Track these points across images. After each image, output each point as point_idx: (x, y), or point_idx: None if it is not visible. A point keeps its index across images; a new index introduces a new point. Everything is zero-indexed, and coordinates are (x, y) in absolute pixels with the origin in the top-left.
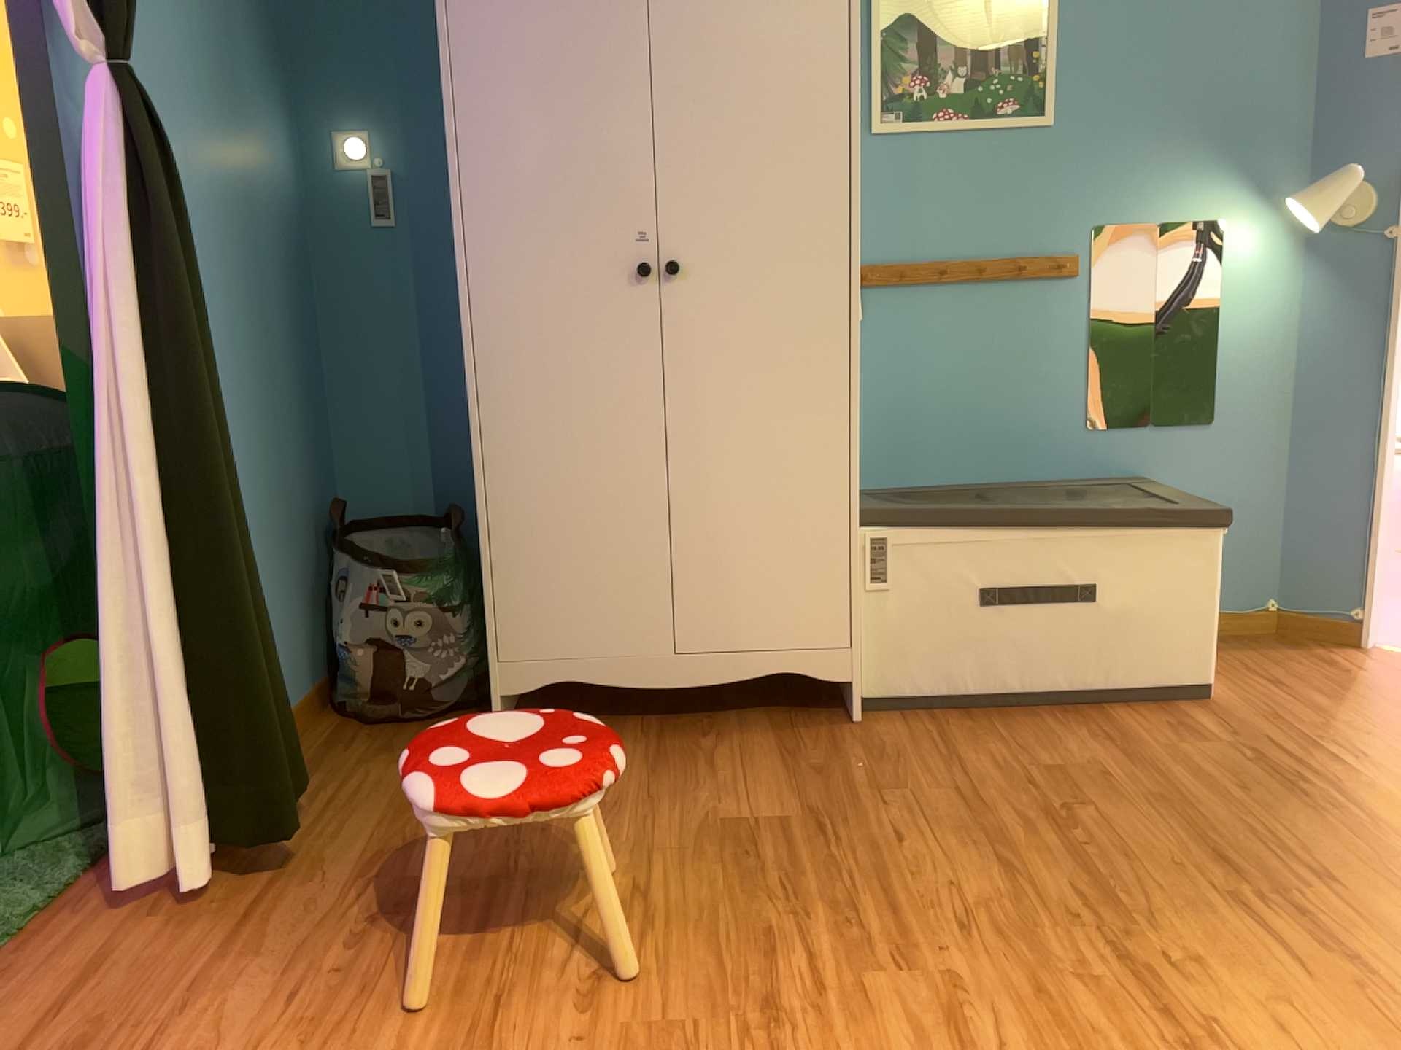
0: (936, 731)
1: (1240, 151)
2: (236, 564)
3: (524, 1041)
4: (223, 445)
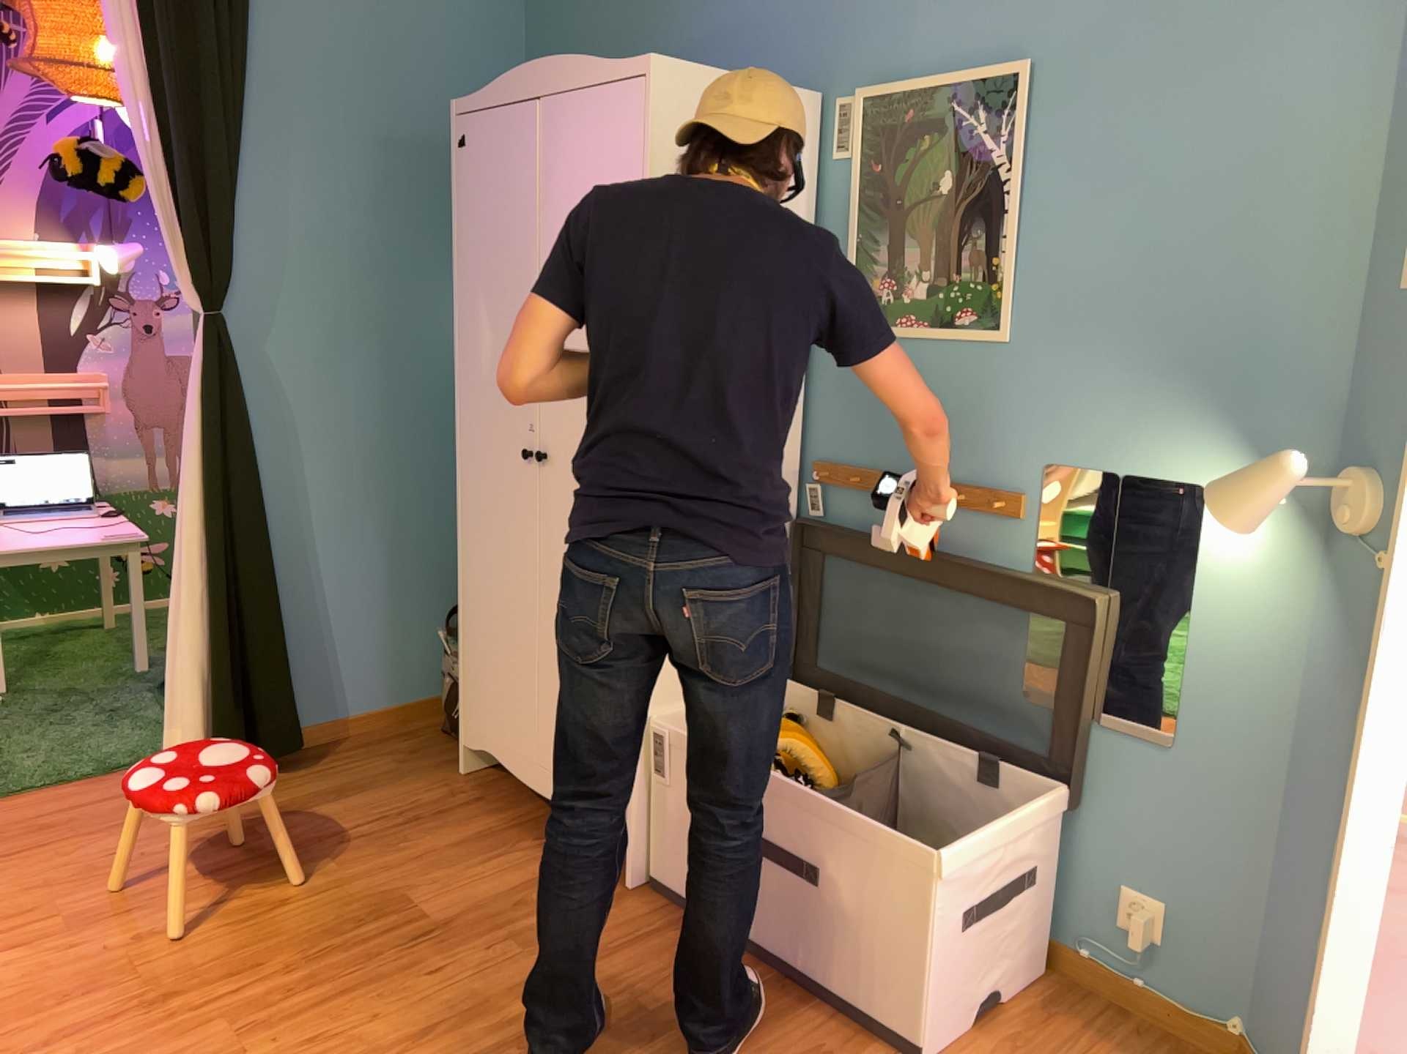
0: (657, 933)
1: (1235, 398)
2: (246, 606)
3: (96, 943)
4: (261, 531)
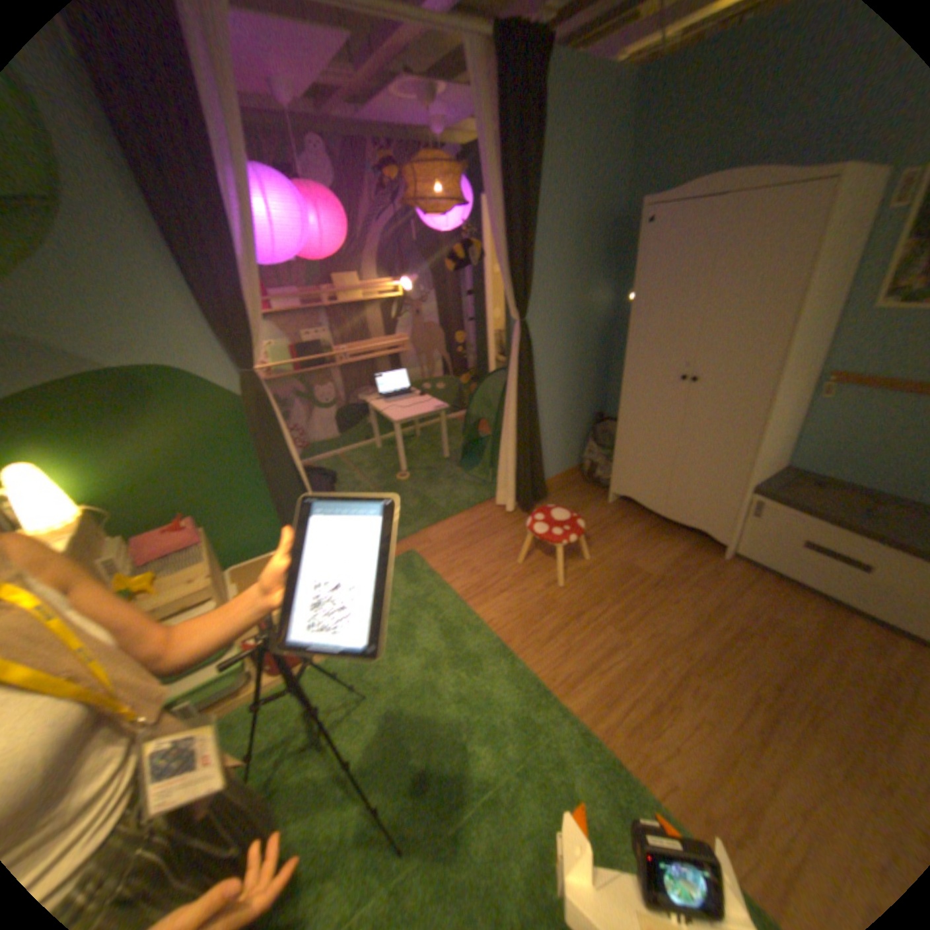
0: (756, 582)
1: None
2: (532, 445)
3: (533, 589)
4: (537, 414)
